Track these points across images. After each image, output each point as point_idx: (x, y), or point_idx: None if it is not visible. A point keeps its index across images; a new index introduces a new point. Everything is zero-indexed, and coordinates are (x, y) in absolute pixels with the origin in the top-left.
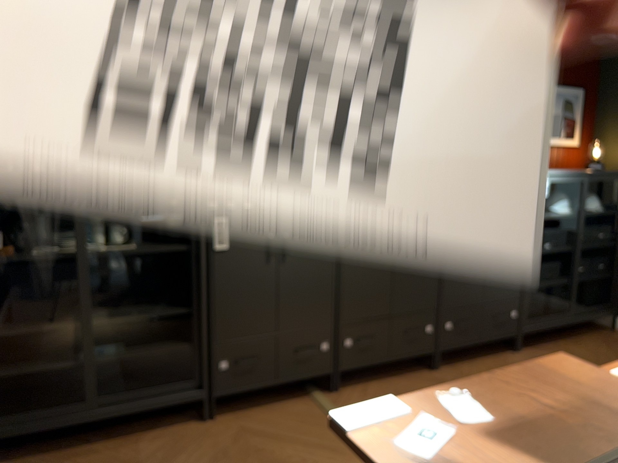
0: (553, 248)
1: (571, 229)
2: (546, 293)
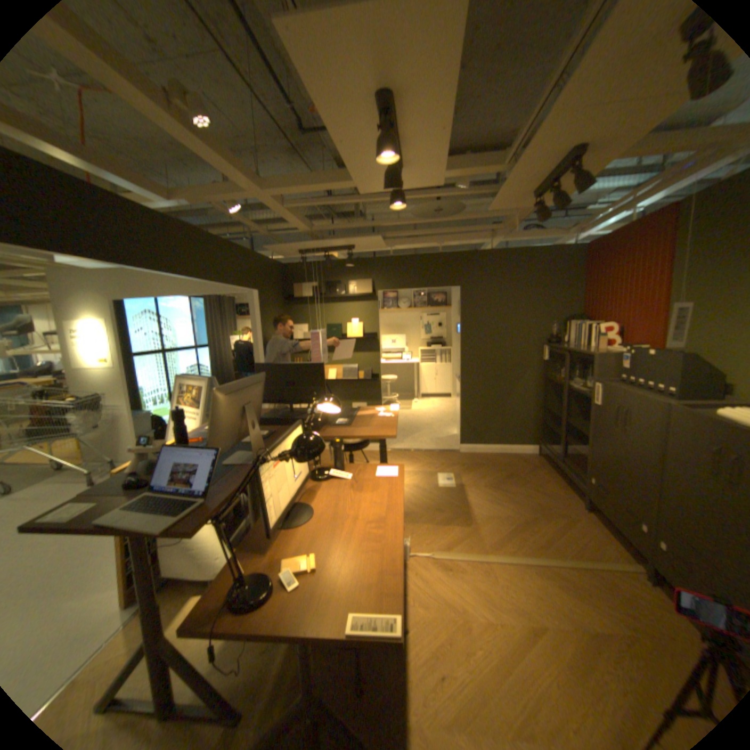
0: None
1: None
2: None
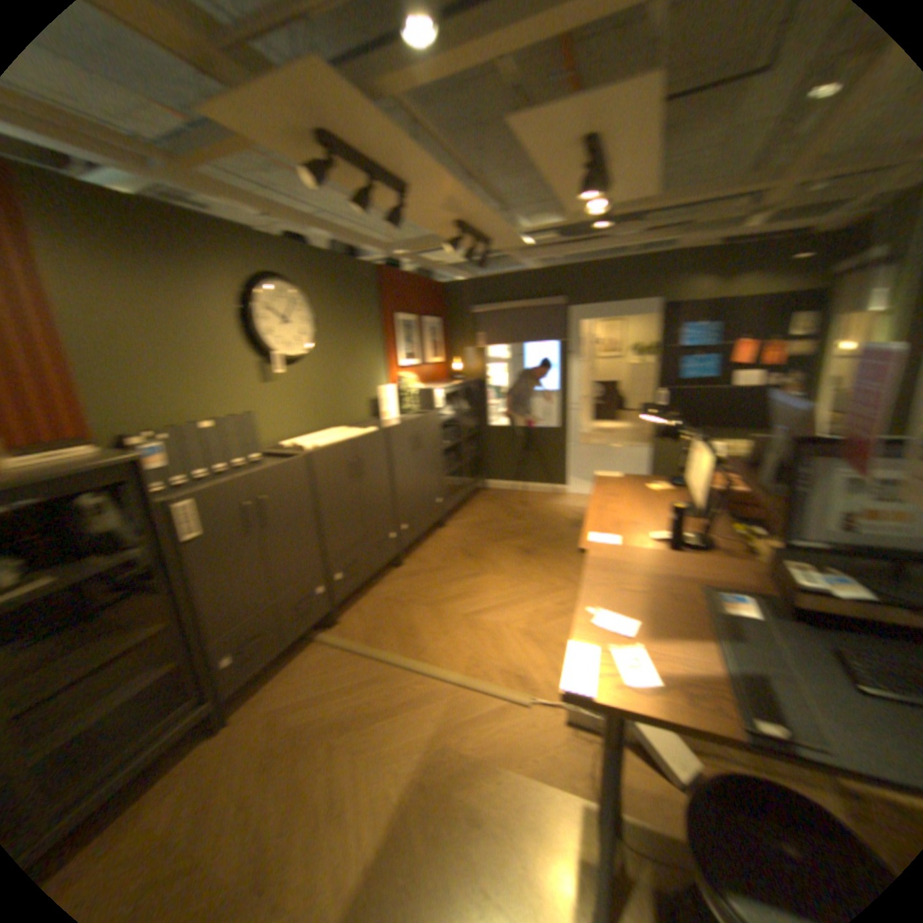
0: (451, 444)
1: (456, 427)
2: (452, 478)
